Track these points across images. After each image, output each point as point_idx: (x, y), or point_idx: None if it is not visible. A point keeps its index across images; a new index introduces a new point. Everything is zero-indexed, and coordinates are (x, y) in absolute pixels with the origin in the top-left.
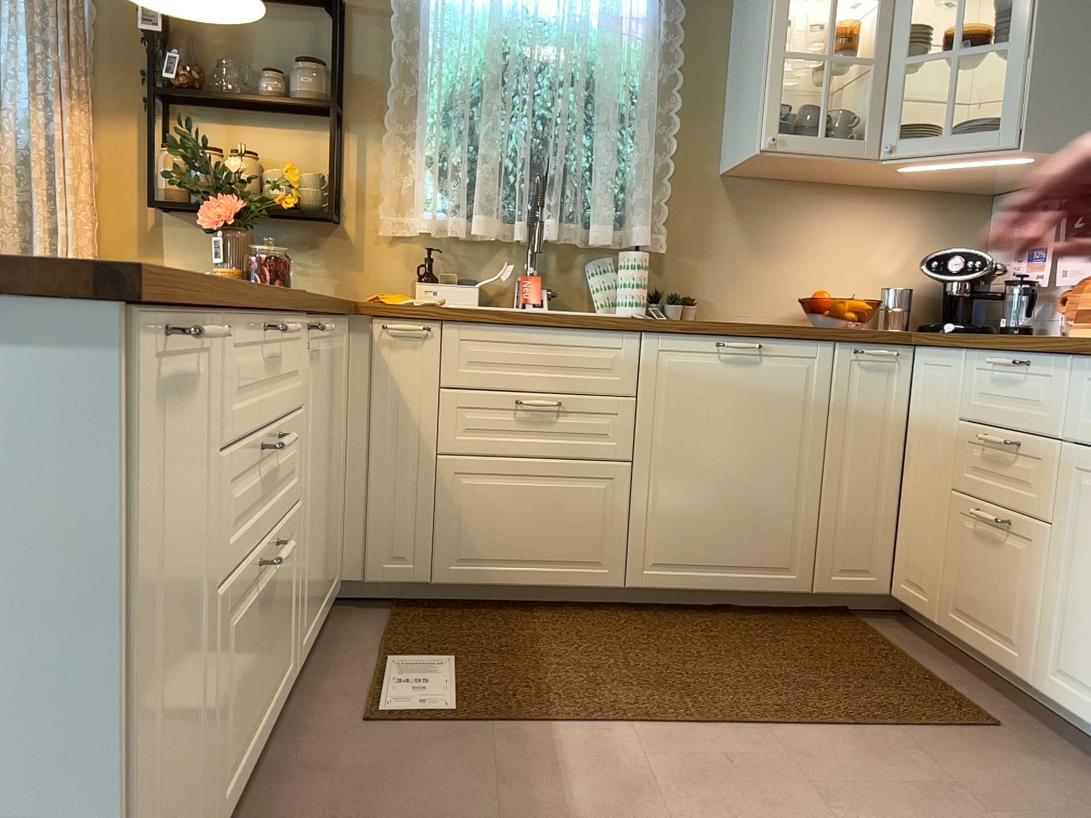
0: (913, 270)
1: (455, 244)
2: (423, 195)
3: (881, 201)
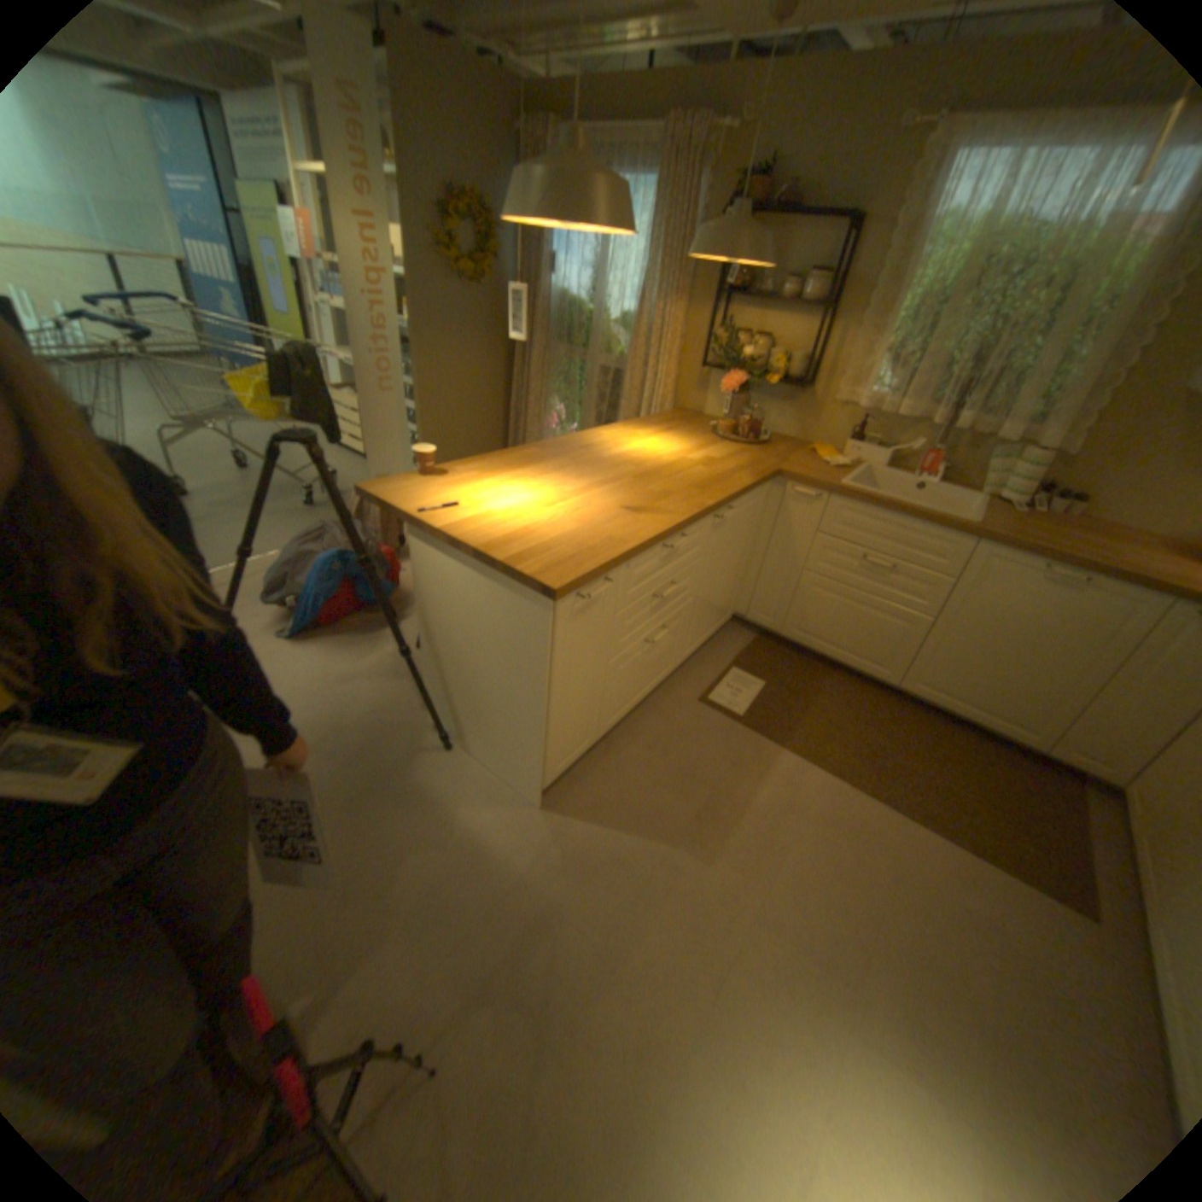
0: None
1: (888, 413)
2: (873, 376)
3: None
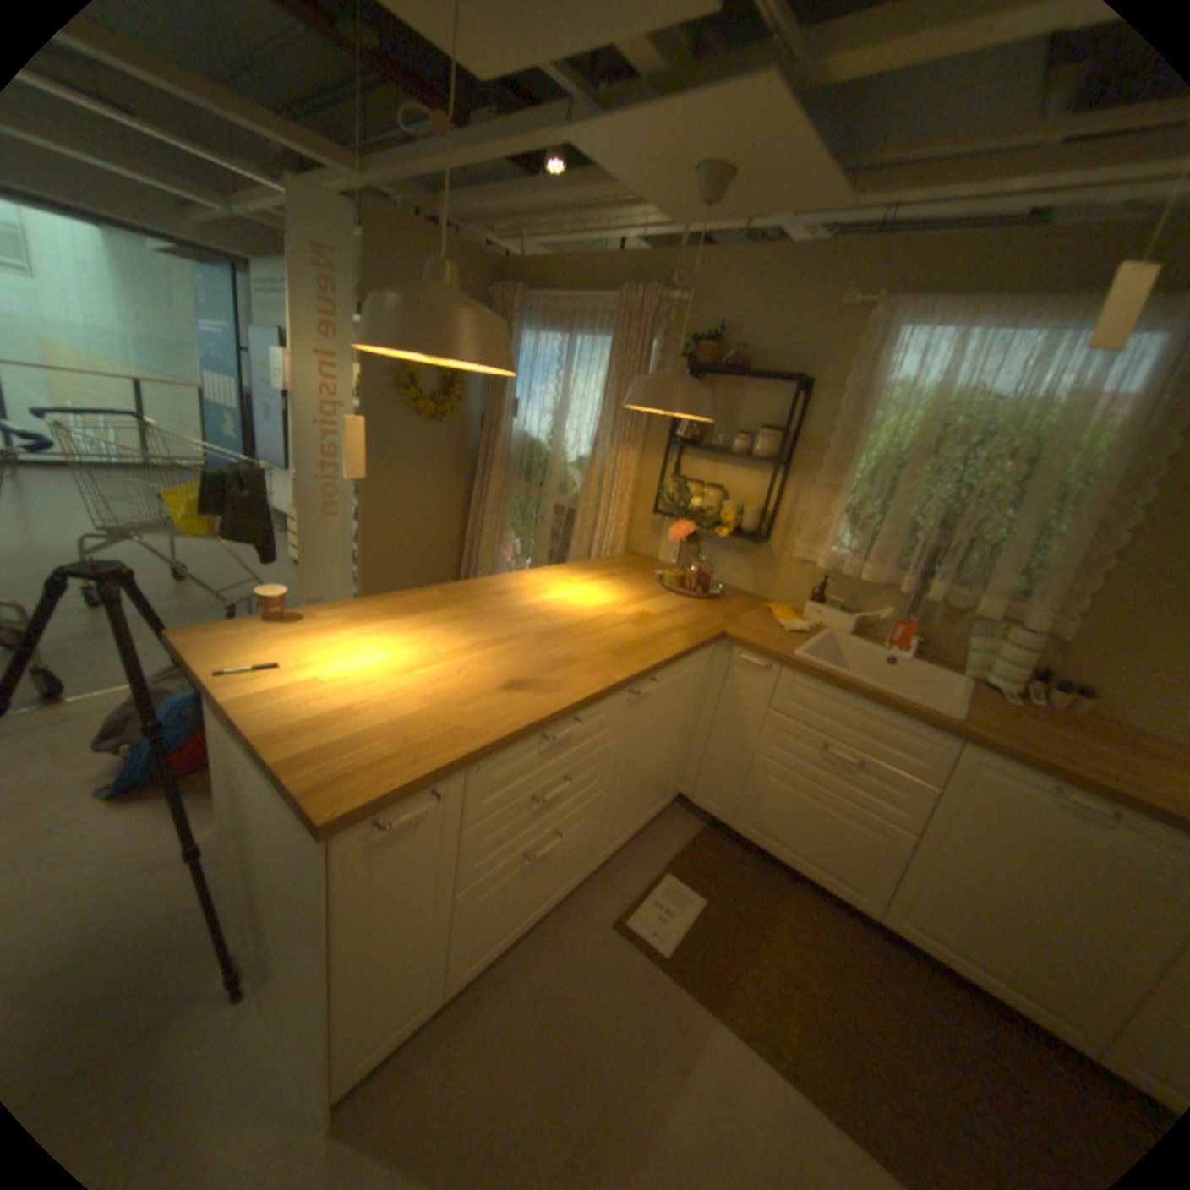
0: None
1: (853, 575)
2: (833, 535)
3: None
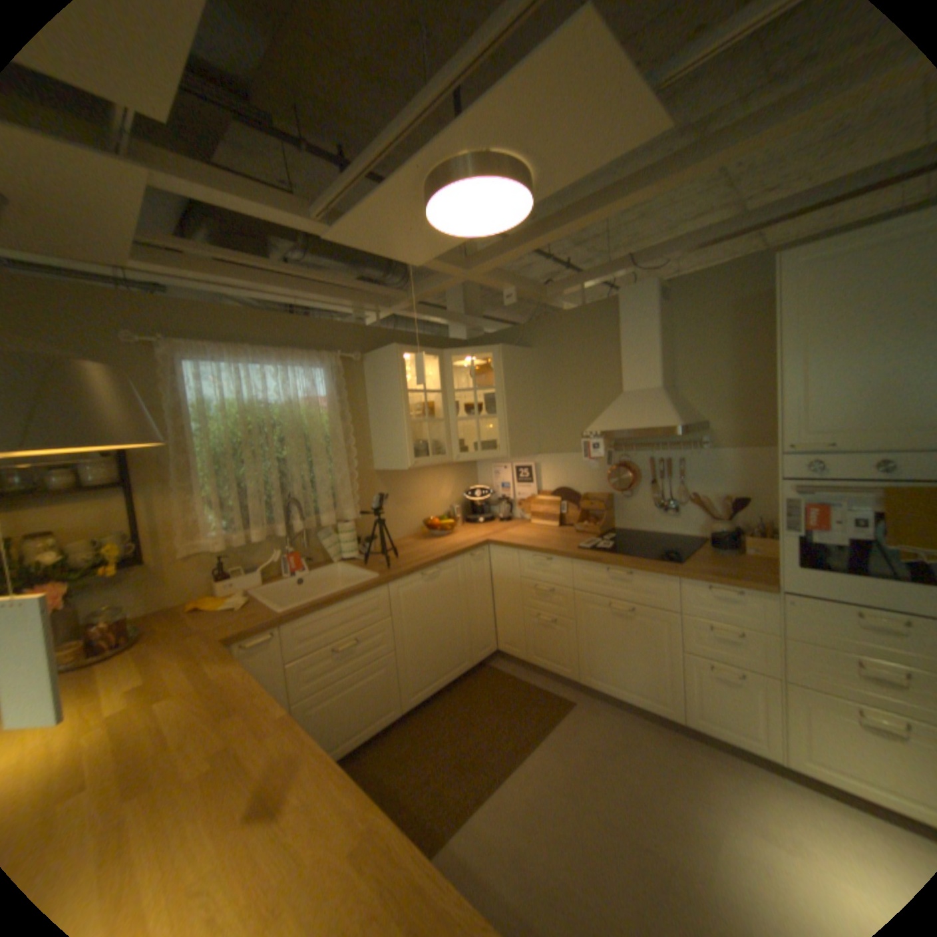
0: (454, 494)
1: (232, 549)
2: (205, 528)
3: (438, 468)
